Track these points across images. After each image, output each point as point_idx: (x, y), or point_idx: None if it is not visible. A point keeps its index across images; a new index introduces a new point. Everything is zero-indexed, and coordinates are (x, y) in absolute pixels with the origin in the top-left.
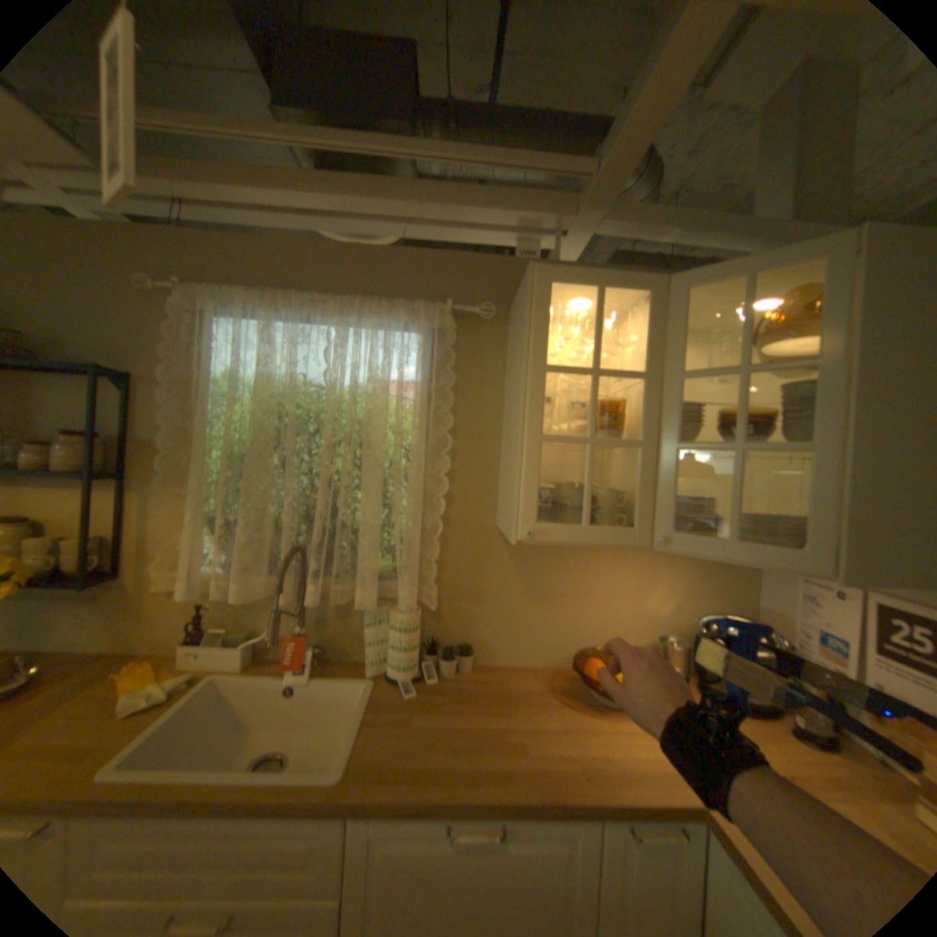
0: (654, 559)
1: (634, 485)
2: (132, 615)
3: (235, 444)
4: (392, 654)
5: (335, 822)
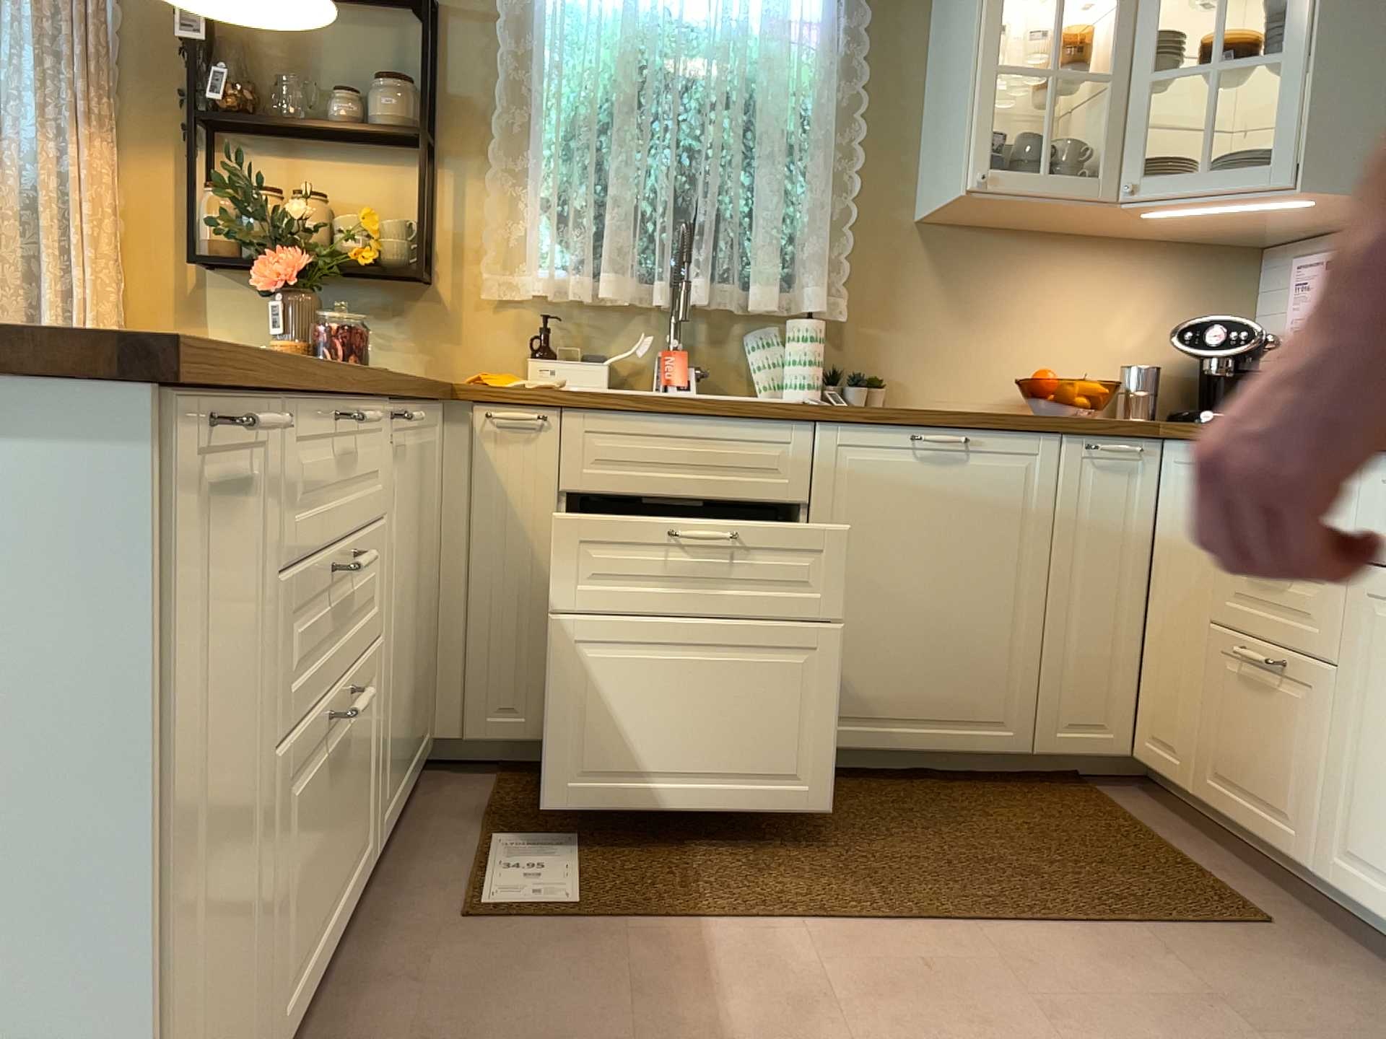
0: (1120, 271)
1: (1099, 140)
2: (449, 334)
3: (591, 100)
4: (794, 370)
5: (806, 429)
